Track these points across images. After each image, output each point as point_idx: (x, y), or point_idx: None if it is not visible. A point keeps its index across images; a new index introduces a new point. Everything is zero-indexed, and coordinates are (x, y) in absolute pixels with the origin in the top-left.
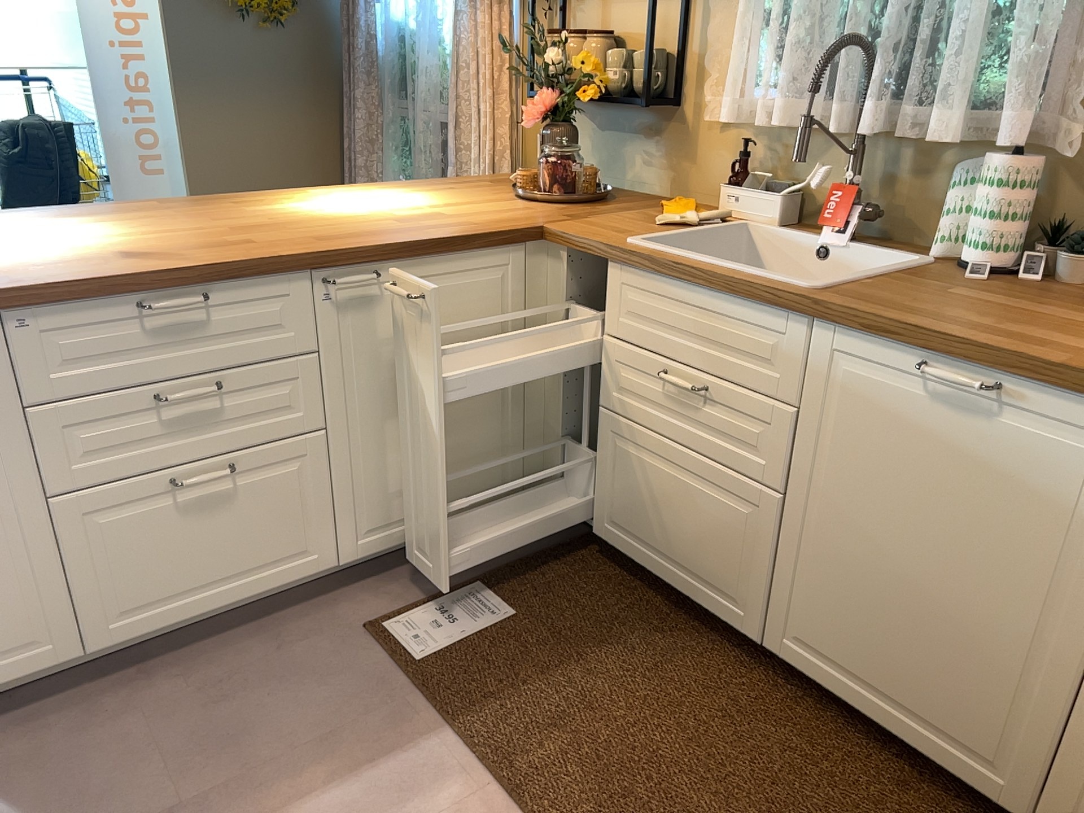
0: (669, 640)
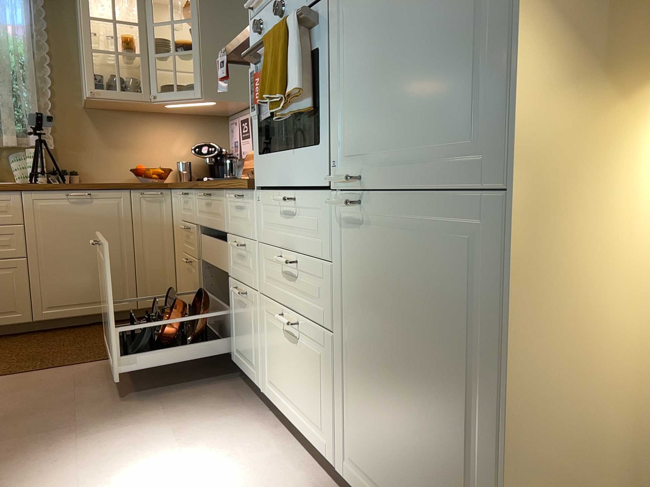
0: None
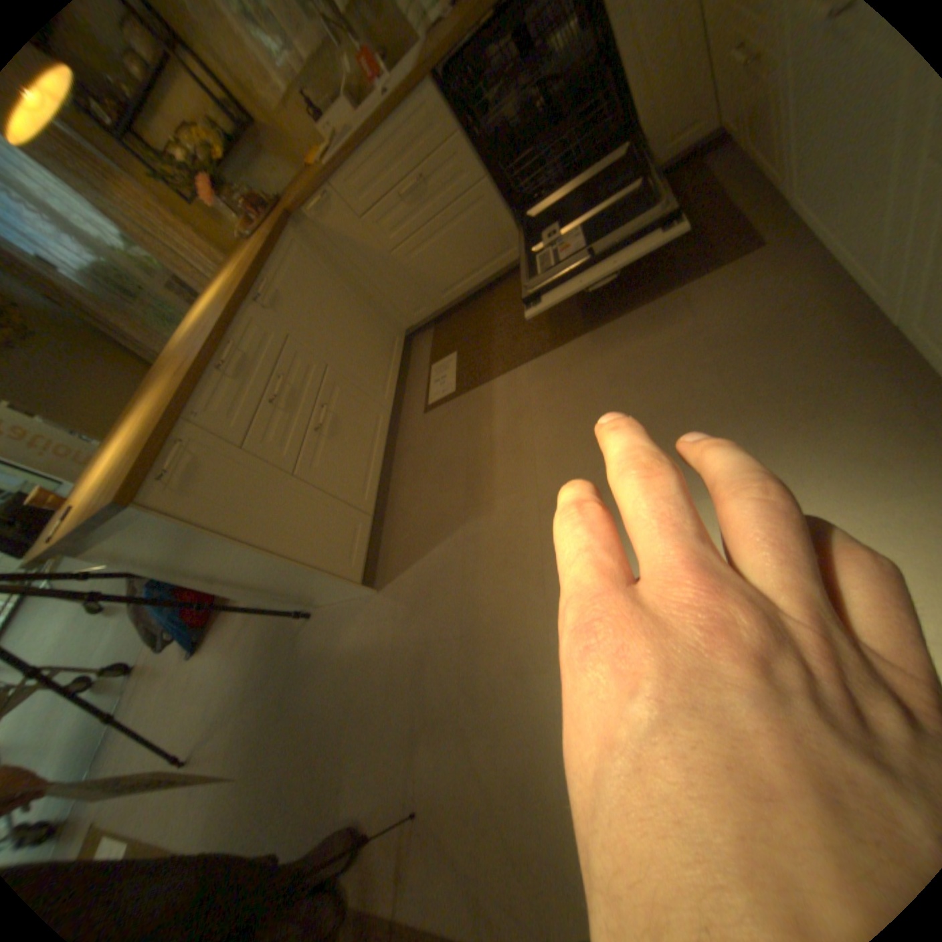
0: (506, 293)
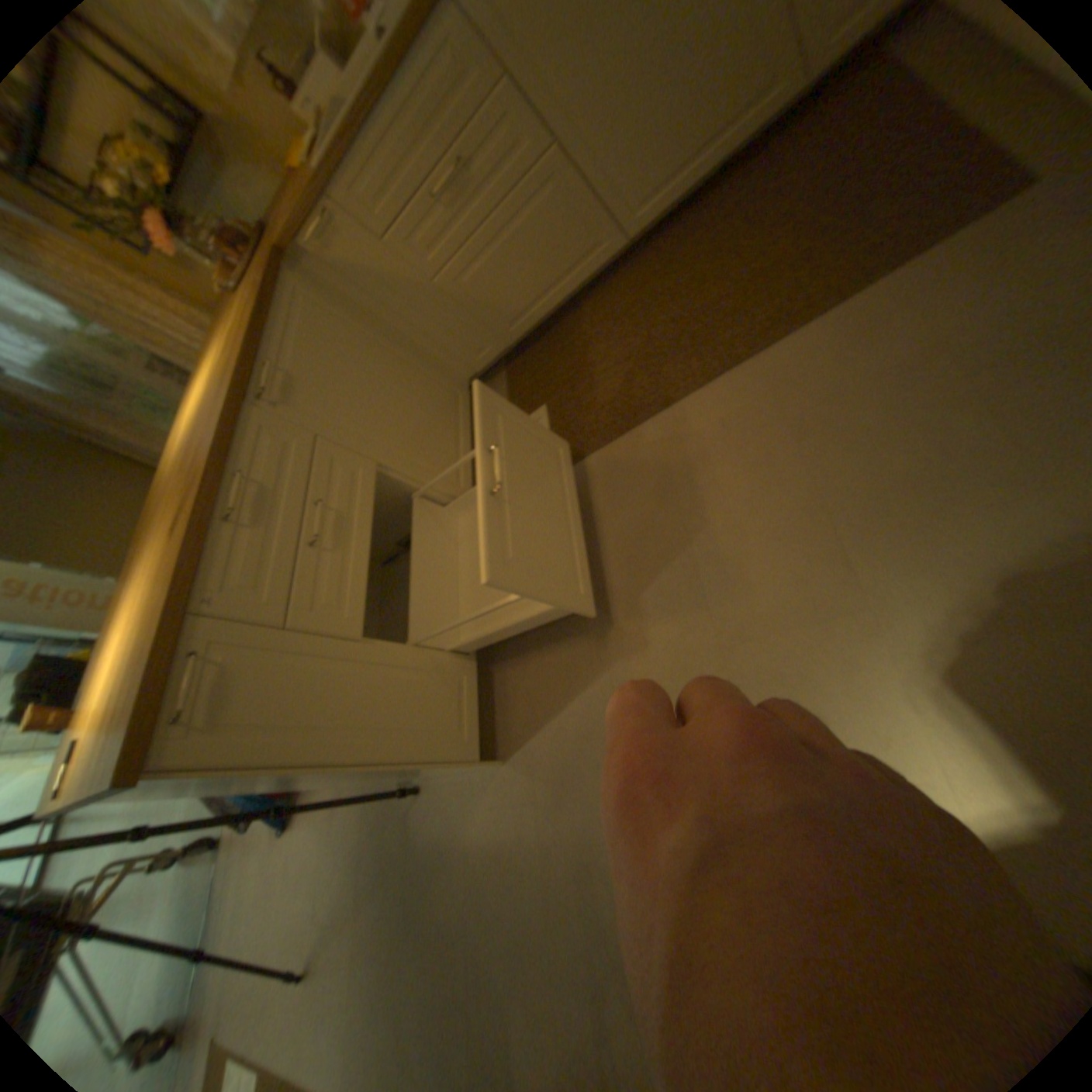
0: (599, 311)
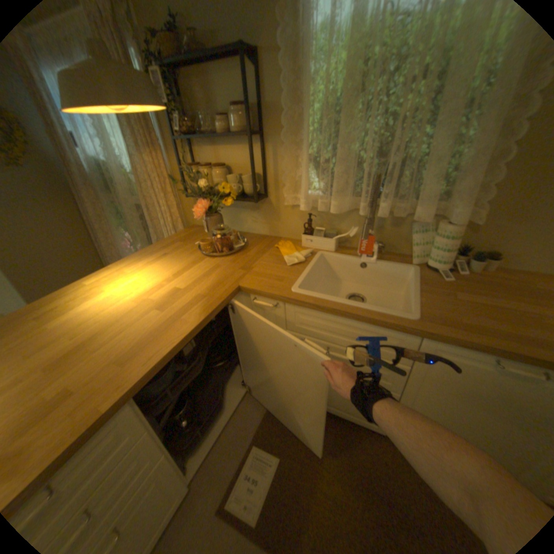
0: (344, 440)
